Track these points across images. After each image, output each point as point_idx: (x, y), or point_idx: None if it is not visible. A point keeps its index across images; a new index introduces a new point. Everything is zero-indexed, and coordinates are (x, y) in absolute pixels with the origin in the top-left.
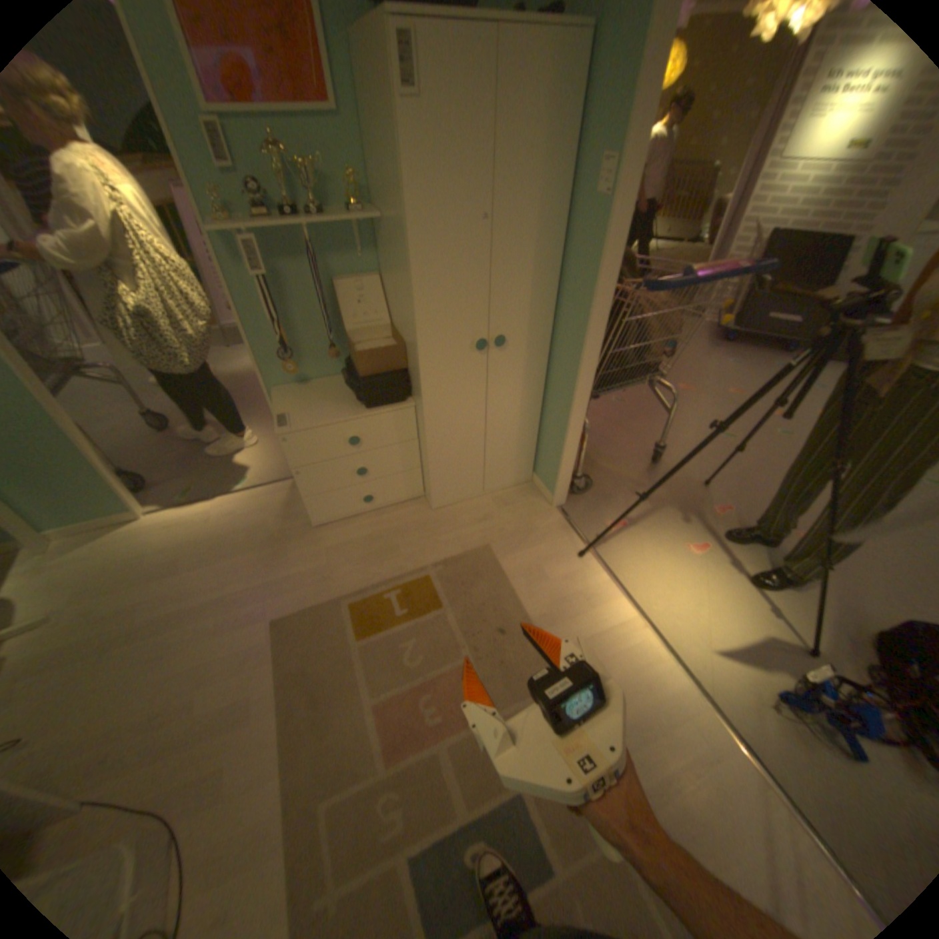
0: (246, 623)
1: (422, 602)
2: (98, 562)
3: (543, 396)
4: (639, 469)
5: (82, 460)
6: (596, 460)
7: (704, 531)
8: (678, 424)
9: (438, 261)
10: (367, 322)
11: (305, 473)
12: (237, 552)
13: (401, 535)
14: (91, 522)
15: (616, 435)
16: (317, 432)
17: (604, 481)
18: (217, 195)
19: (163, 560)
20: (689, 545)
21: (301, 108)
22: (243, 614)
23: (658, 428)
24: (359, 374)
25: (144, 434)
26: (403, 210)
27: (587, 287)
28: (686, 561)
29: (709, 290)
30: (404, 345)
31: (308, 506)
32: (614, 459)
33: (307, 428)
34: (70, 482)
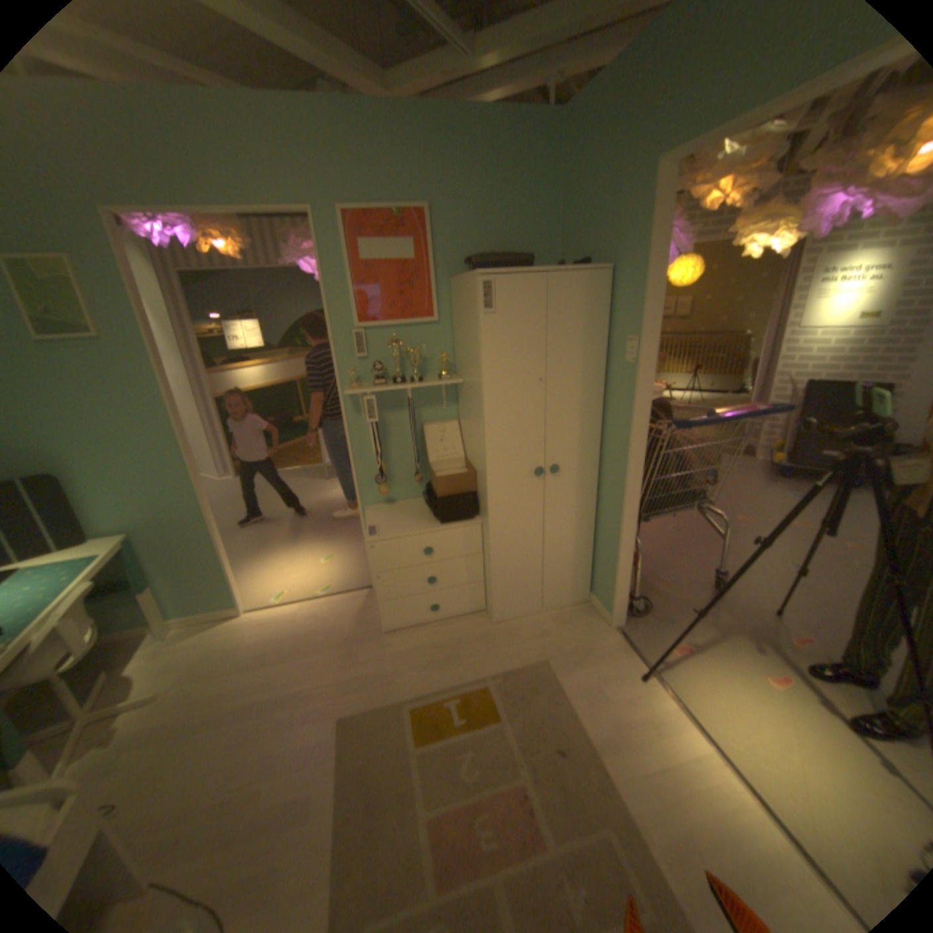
0: (316, 719)
1: (481, 713)
2: (202, 651)
3: (596, 517)
4: (702, 596)
5: (215, 560)
6: (656, 585)
7: (783, 664)
8: (741, 553)
9: (504, 410)
10: (446, 455)
11: (384, 578)
12: (316, 651)
13: (463, 645)
14: (204, 615)
15: (675, 562)
16: (399, 541)
17: (665, 606)
18: (353, 373)
19: (253, 653)
20: (767, 678)
21: (416, 321)
22: (314, 709)
23: (719, 556)
24: (437, 494)
25: (254, 546)
26: (480, 378)
27: (624, 426)
28: (766, 696)
29: (757, 431)
30: (475, 472)
31: (382, 610)
32: (674, 584)
33: (391, 537)
34: (201, 578)
